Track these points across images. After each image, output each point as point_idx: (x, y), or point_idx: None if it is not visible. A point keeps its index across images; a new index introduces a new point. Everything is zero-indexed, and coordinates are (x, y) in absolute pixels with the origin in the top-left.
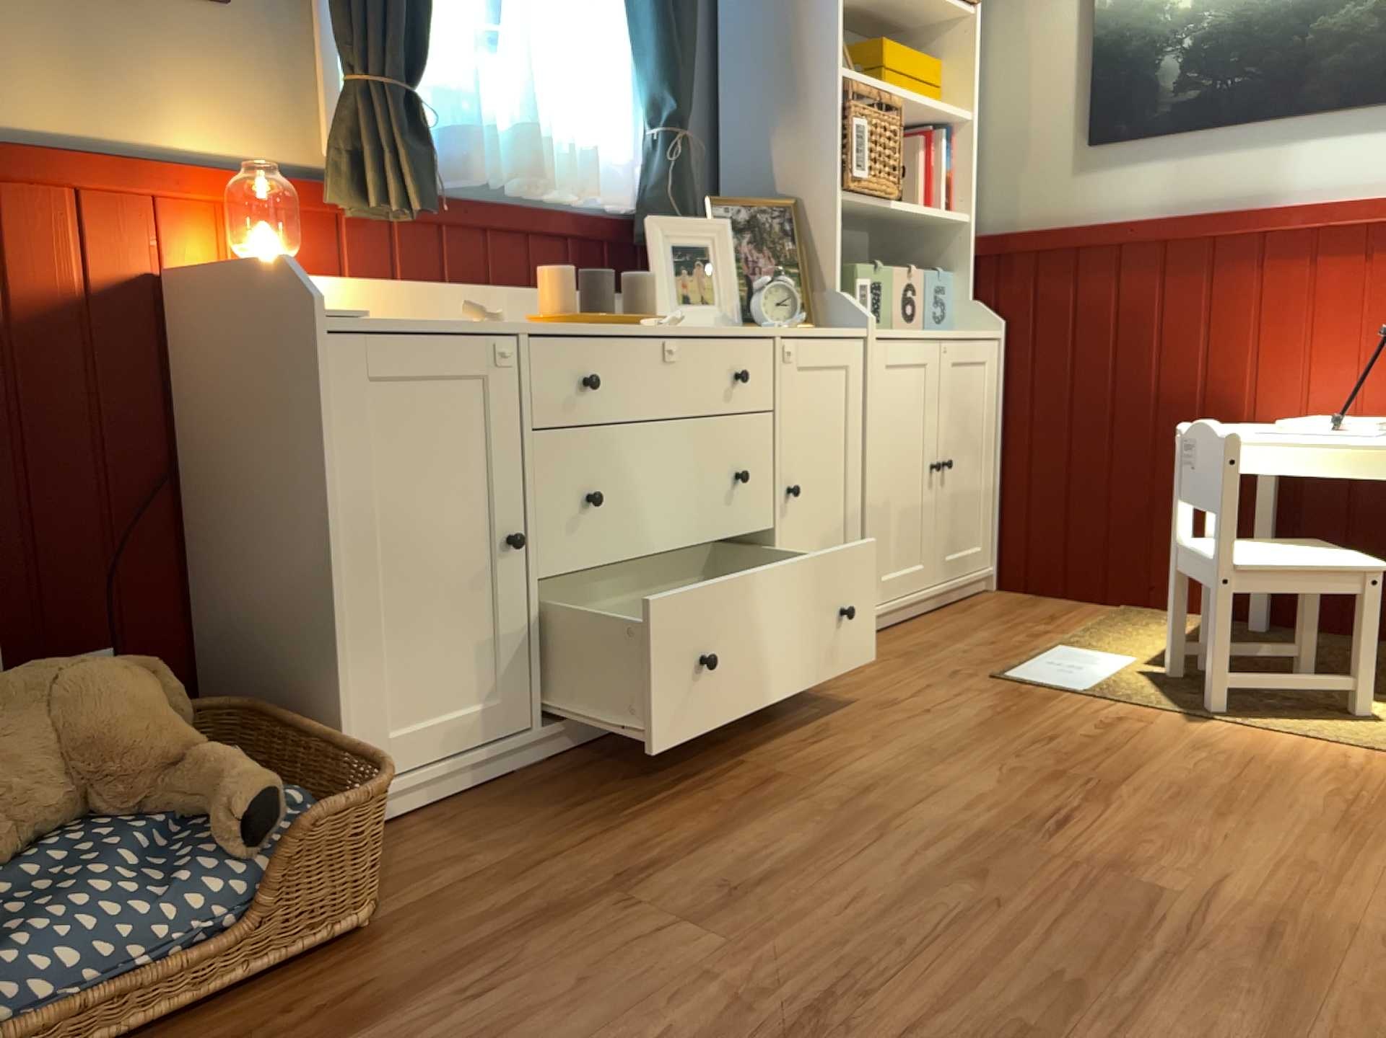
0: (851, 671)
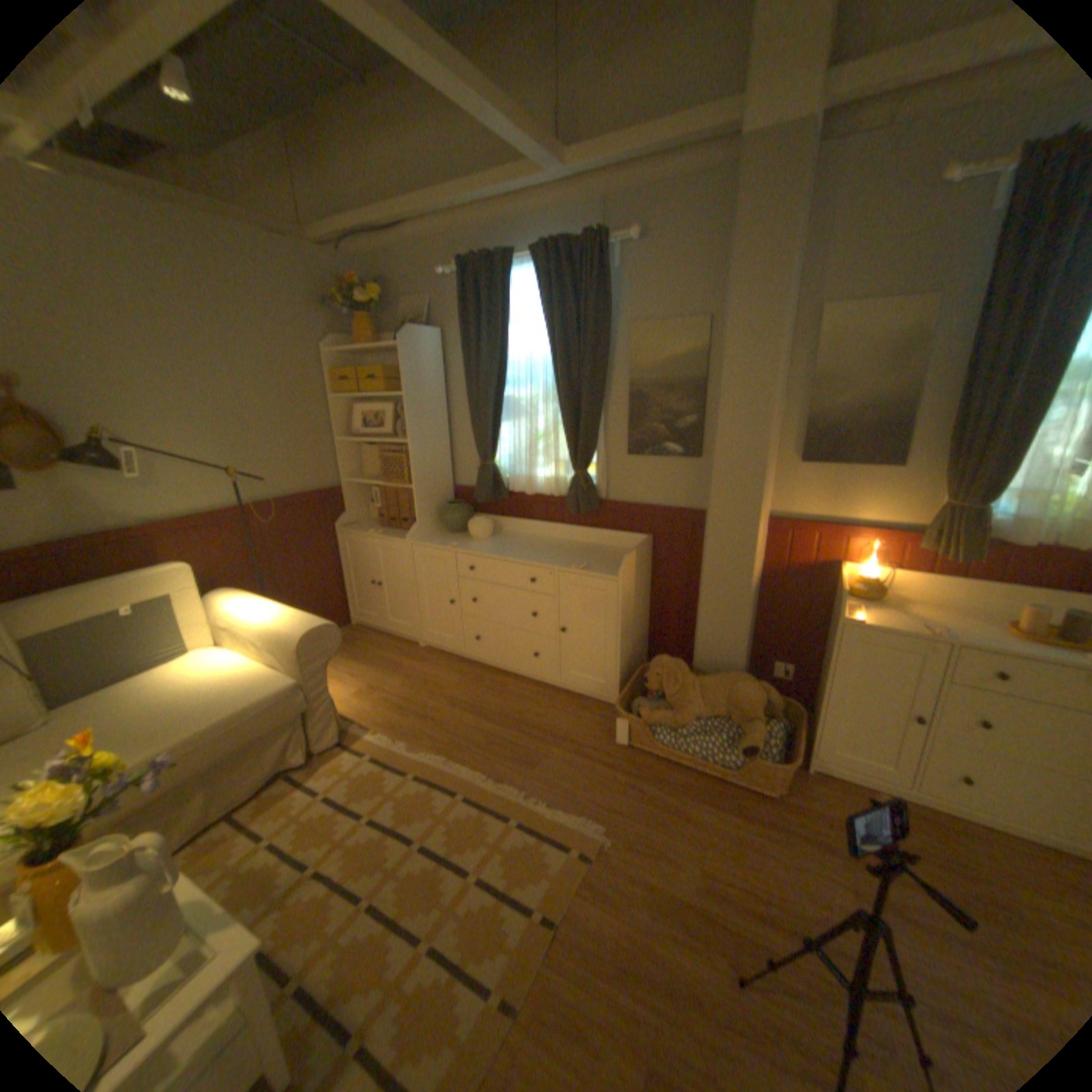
0: None
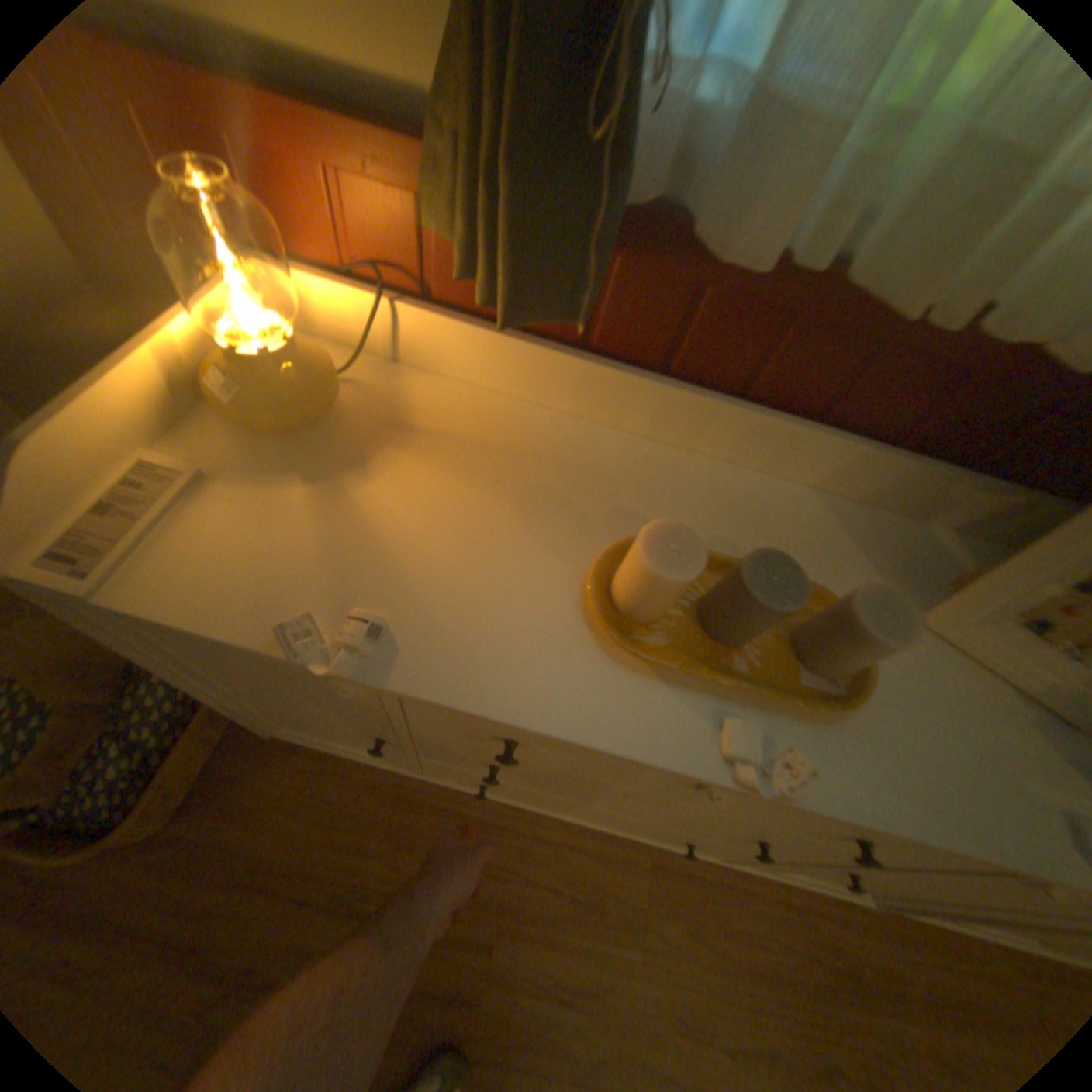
0: (764, 938)
